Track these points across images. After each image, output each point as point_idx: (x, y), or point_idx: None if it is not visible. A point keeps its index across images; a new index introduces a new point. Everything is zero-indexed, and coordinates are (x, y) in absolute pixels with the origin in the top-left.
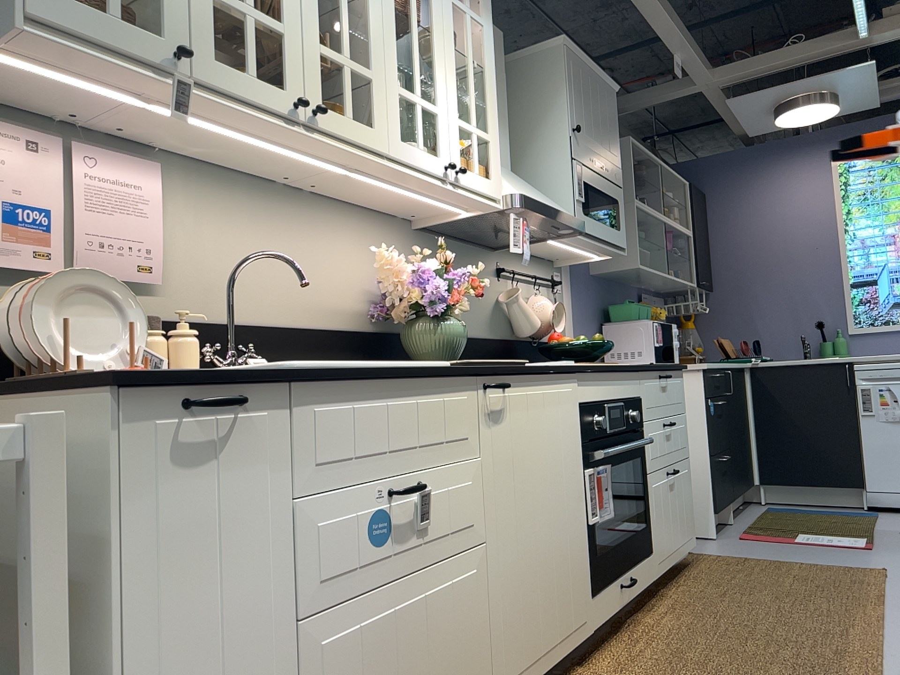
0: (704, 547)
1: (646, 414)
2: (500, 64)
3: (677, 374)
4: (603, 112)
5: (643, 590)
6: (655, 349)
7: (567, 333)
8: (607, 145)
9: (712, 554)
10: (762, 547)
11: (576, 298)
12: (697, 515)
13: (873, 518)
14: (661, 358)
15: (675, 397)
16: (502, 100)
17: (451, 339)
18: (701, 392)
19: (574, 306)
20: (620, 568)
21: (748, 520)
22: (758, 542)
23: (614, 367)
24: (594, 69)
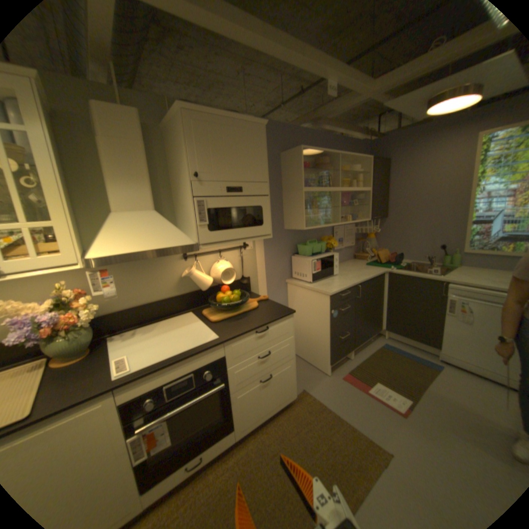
0: (316, 385)
1: (231, 363)
2: (130, 135)
3: (282, 320)
4: (240, 147)
5: (217, 455)
6: (313, 274)
7: (256, 269)
8: (246, 170)
9: (312, 397)
10: (345, 395)
11: (266, 247)
12: (323, 363)
13: (436, 375)
14: (317, 278)
15: (276, 335)
16: (135, 162)
17: (63, 348)
18: (328, 306)
19: (264, 253)
20: (183, 462)
21: (363, 357)
22: (349, 387)
23: (172, 363)
24: (228, 114)
